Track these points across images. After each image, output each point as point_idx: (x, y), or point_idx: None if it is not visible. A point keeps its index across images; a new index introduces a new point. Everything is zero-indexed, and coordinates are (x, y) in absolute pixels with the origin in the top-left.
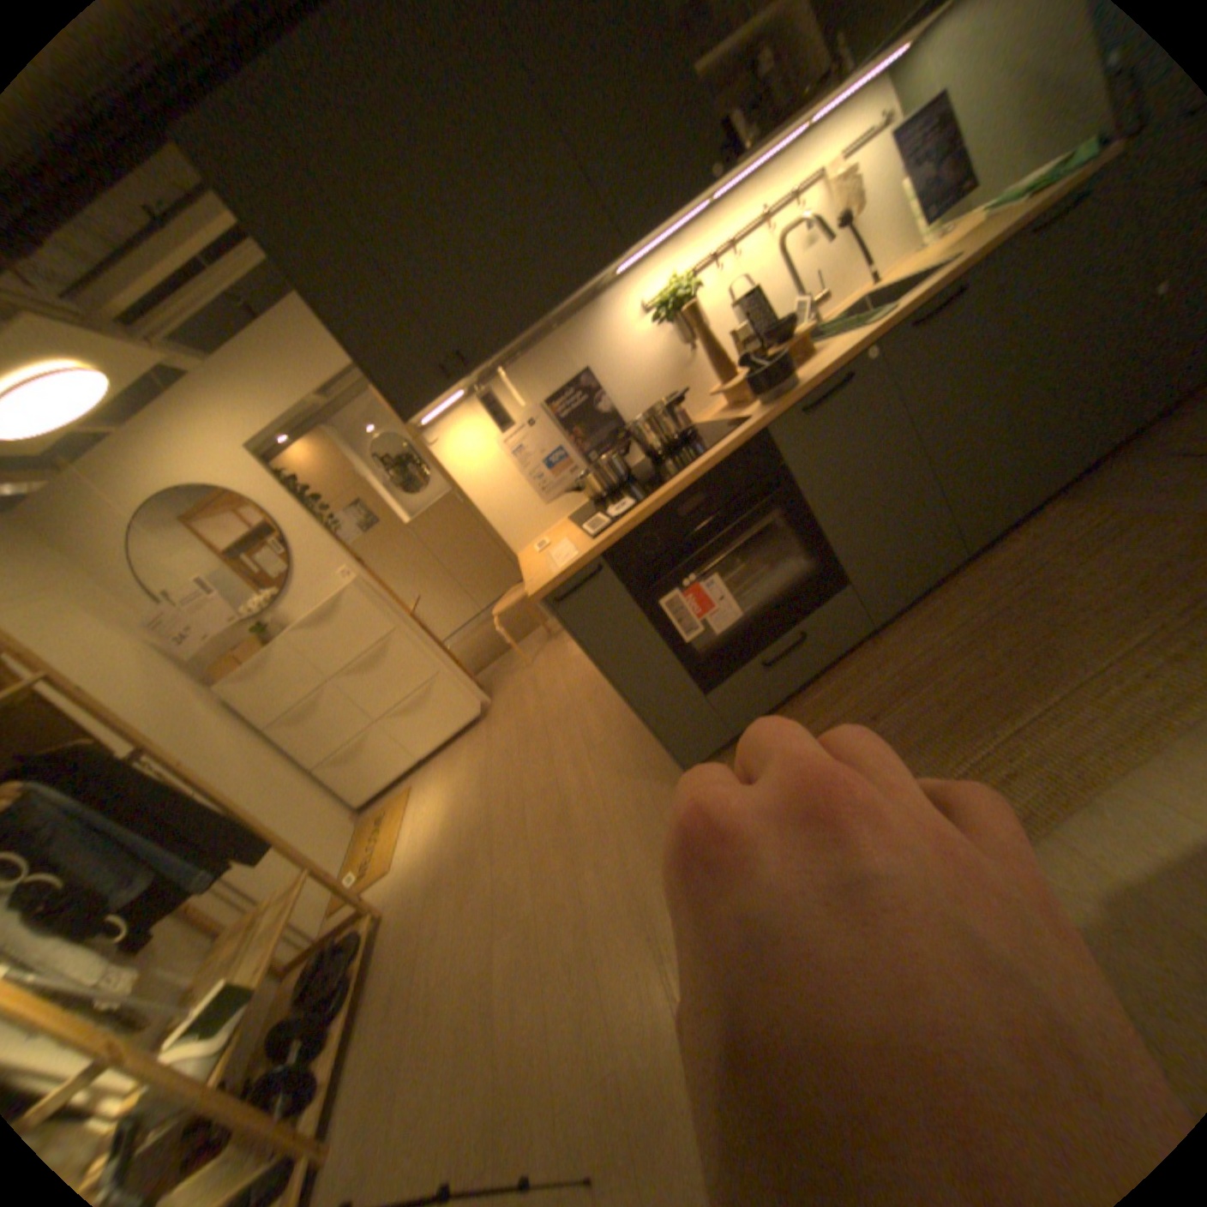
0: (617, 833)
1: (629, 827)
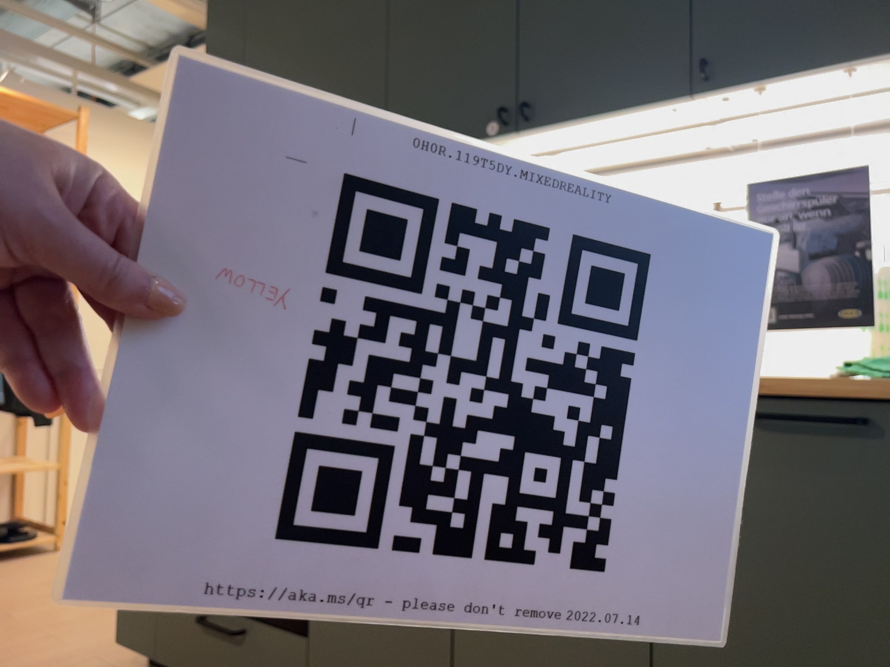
0: (78, 644)
1: (82, 648)
